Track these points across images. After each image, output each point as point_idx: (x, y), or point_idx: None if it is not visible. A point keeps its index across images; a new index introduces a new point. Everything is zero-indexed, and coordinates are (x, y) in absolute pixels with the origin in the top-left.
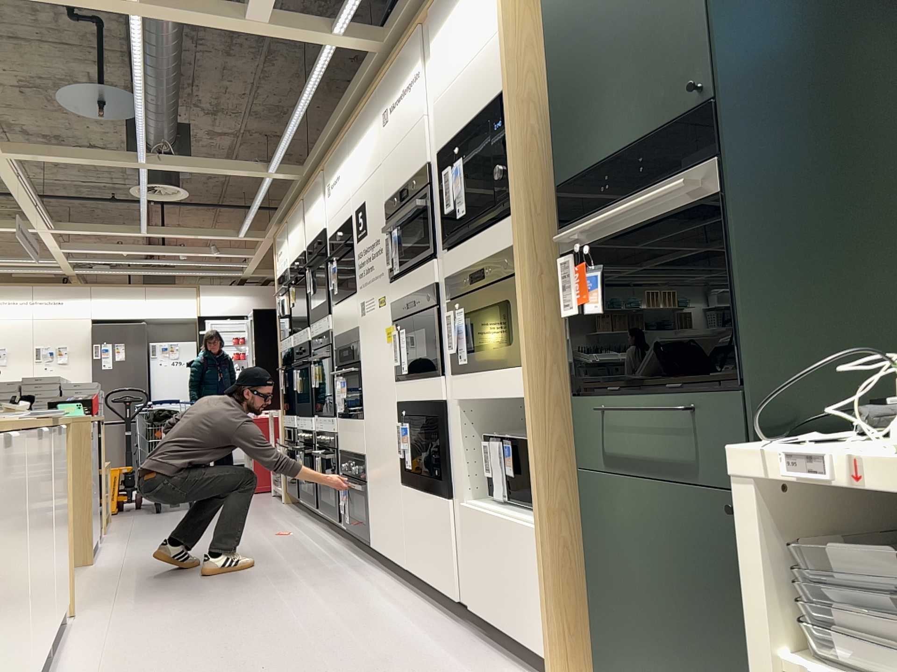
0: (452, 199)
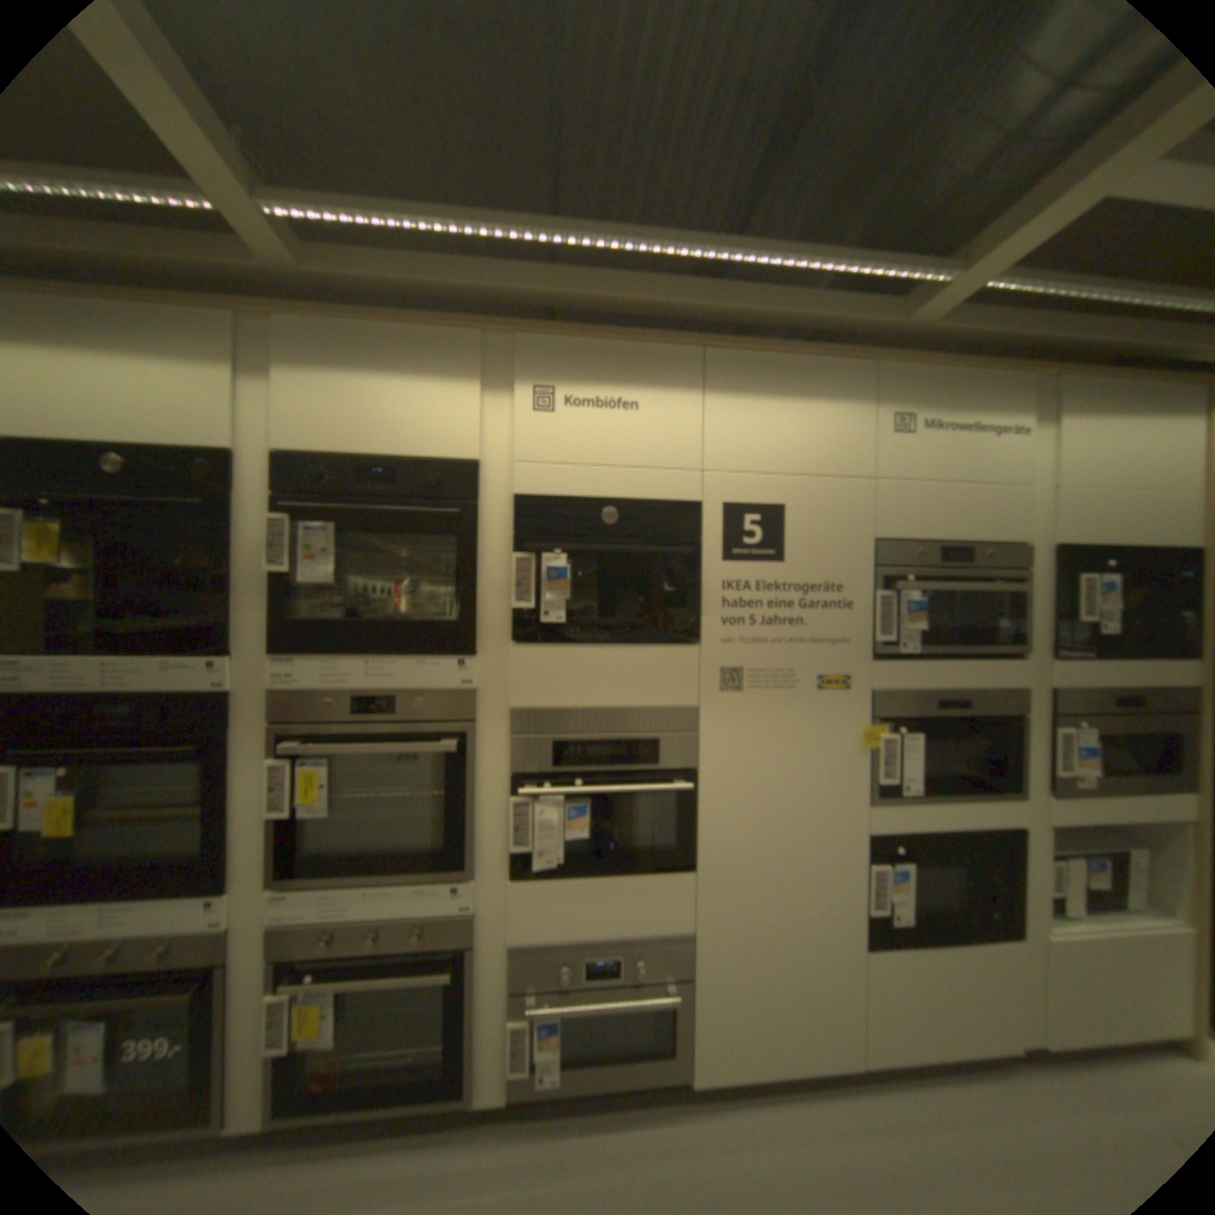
0: (1096, 611)
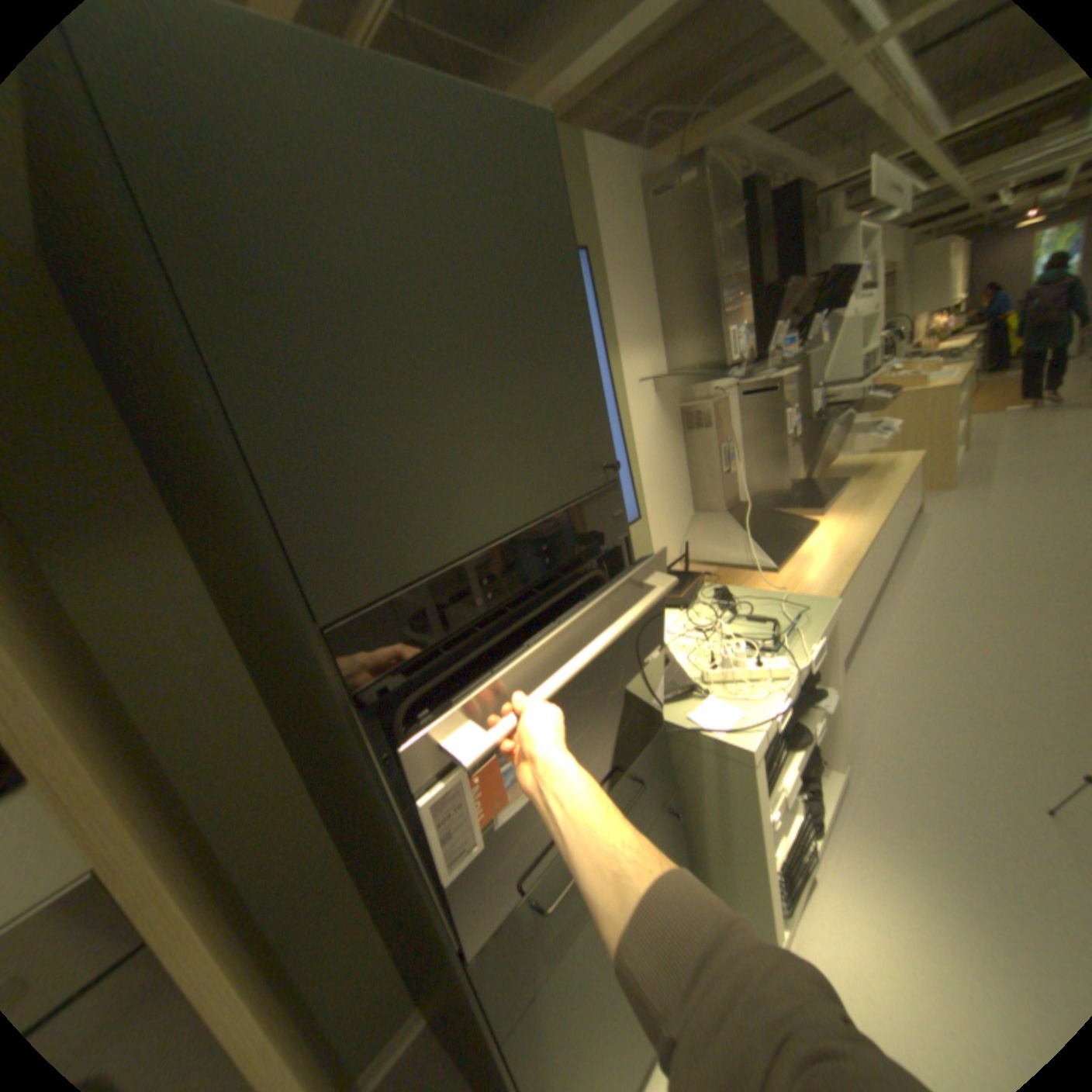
0: None
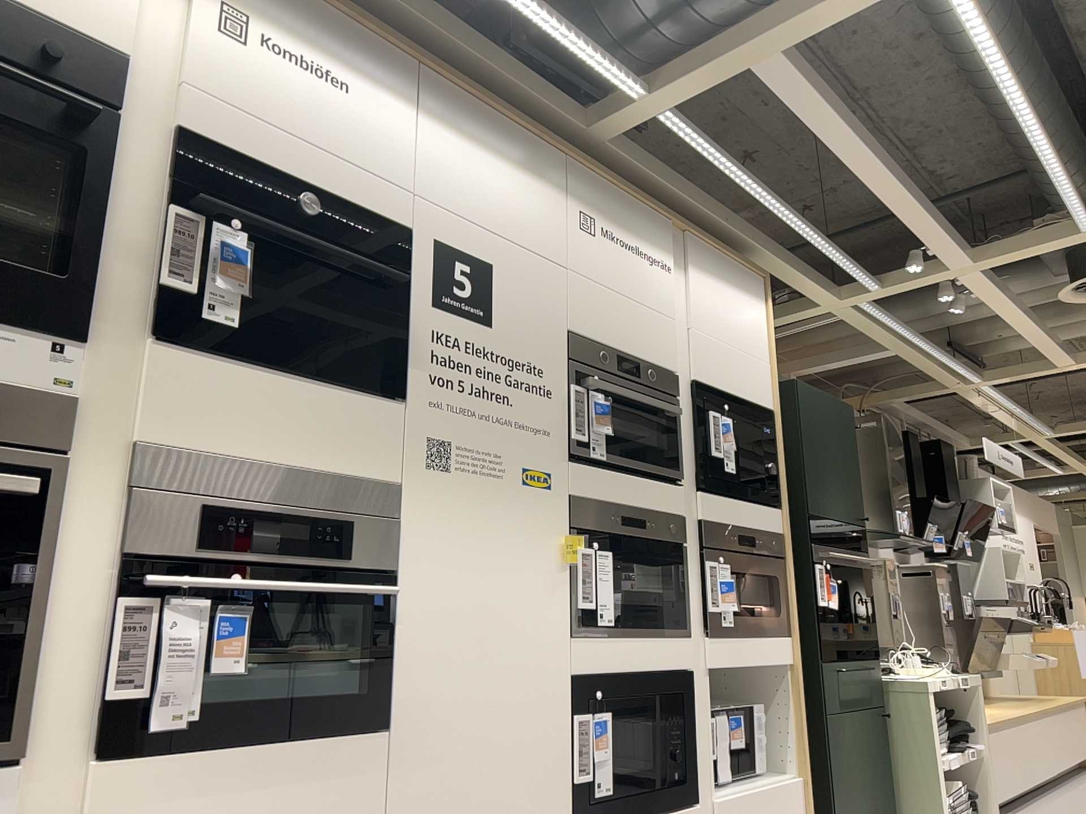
0: (721, 447)
